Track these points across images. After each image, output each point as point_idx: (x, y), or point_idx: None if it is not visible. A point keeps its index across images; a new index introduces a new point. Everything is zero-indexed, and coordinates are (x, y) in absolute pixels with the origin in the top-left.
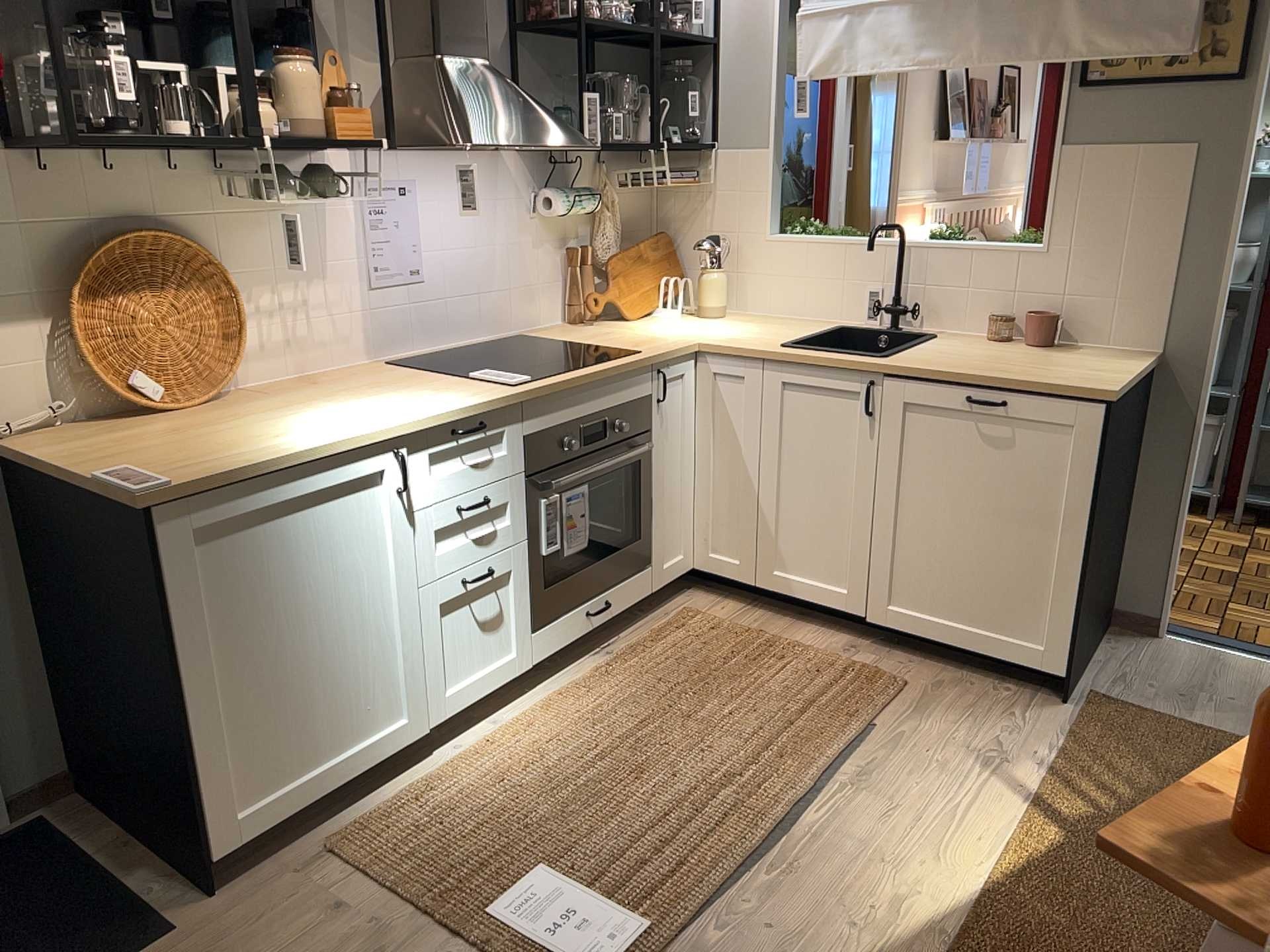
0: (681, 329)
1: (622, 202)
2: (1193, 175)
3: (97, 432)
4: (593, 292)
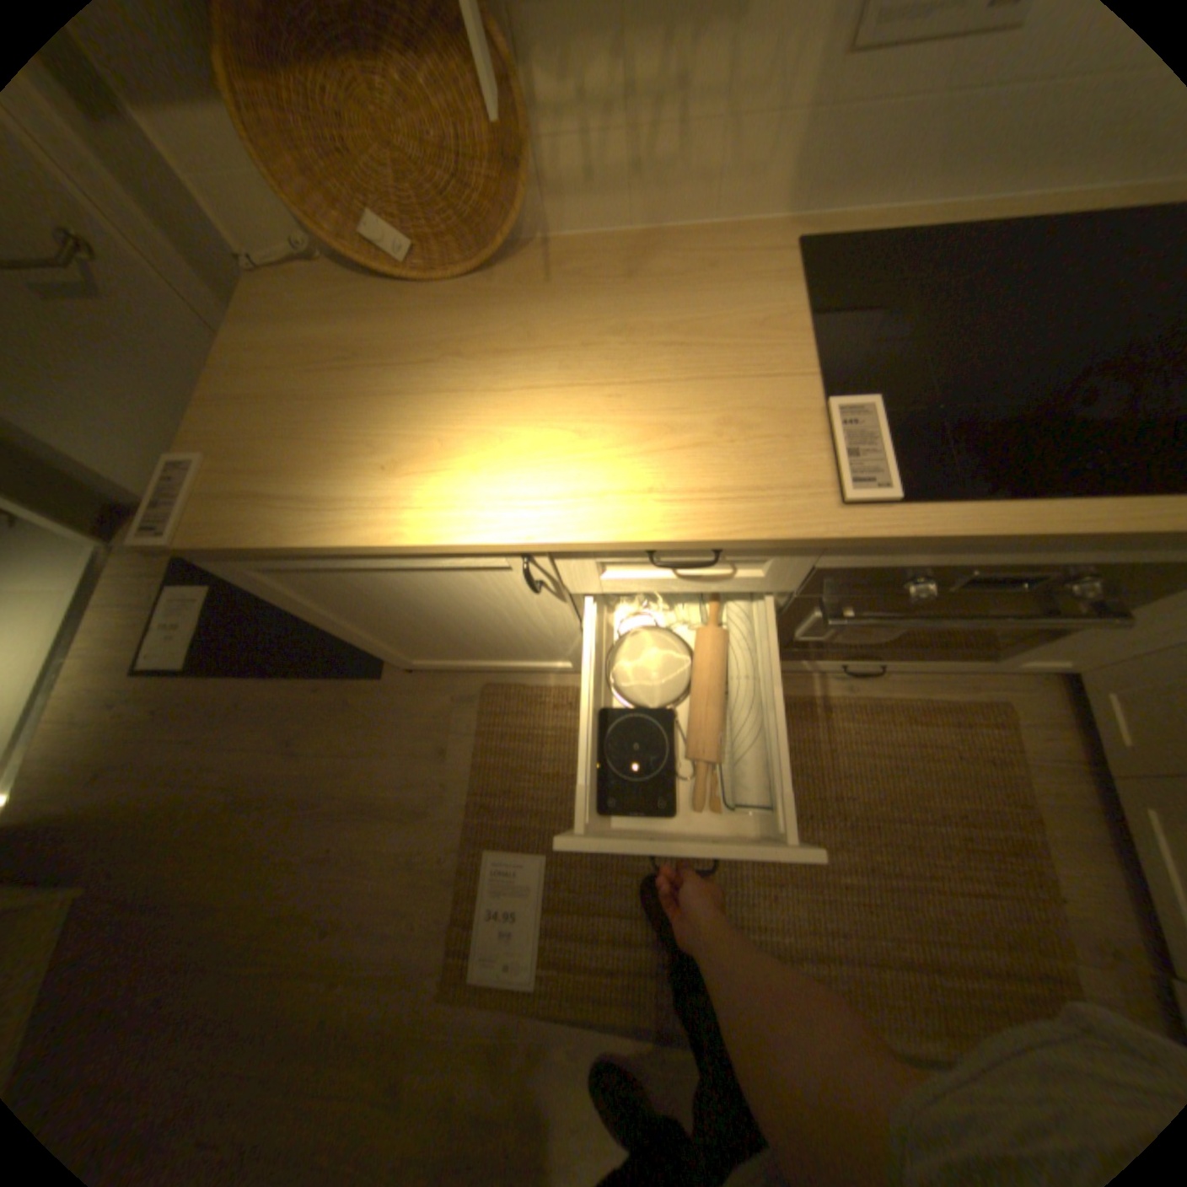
0: None
1: None
2: None
3: (312, 298)
4: None
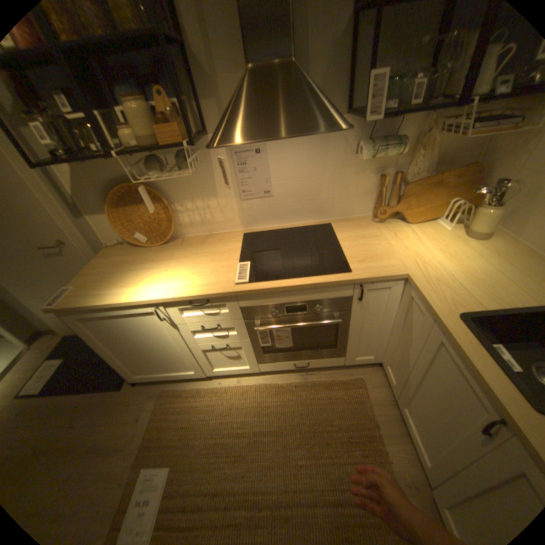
0: (423, 249)
1: (449, 138)
2: None
3: (119, 252)
4: (394, 201)
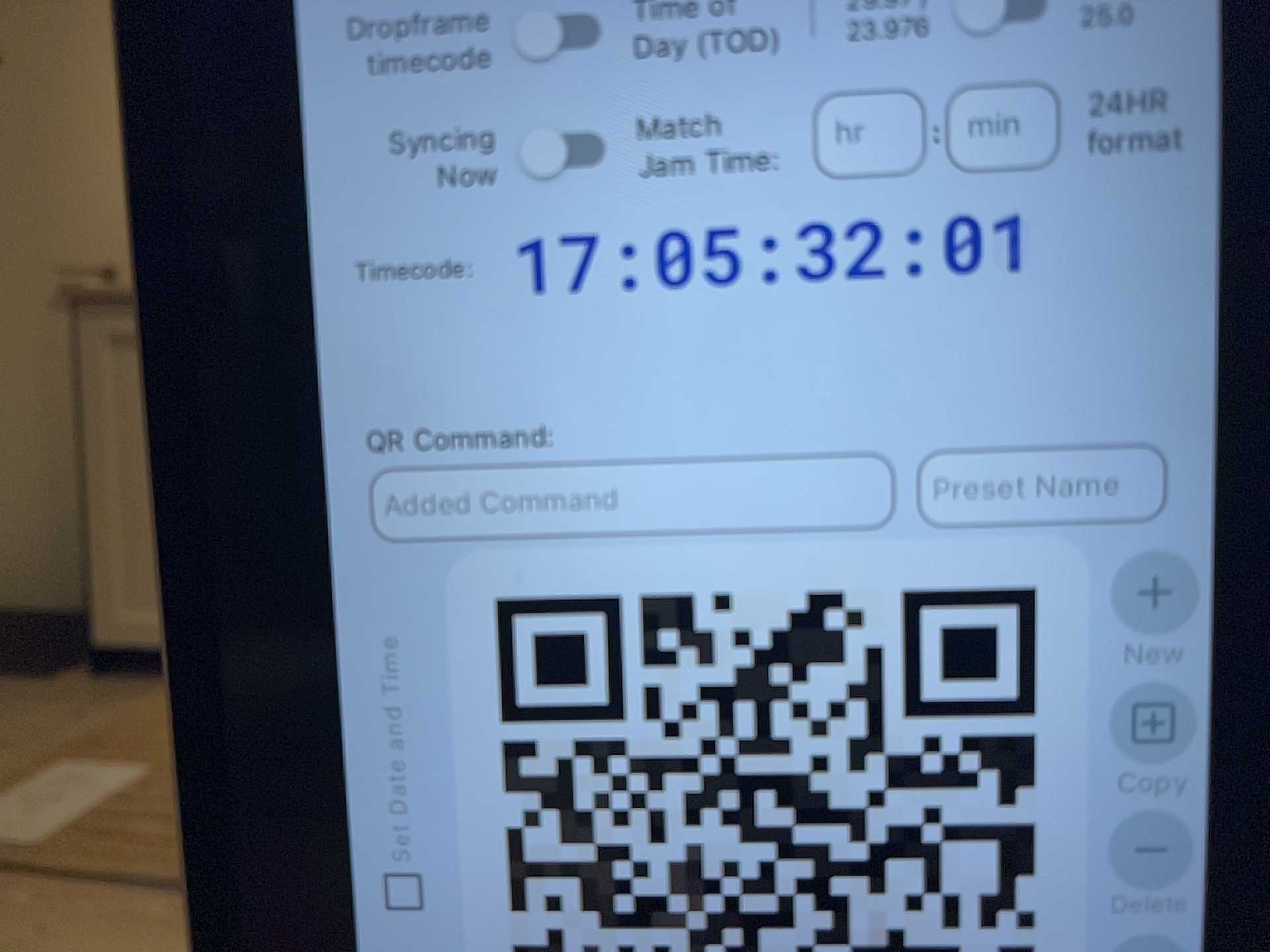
0: None
1: None
2: None
3: None
4: None
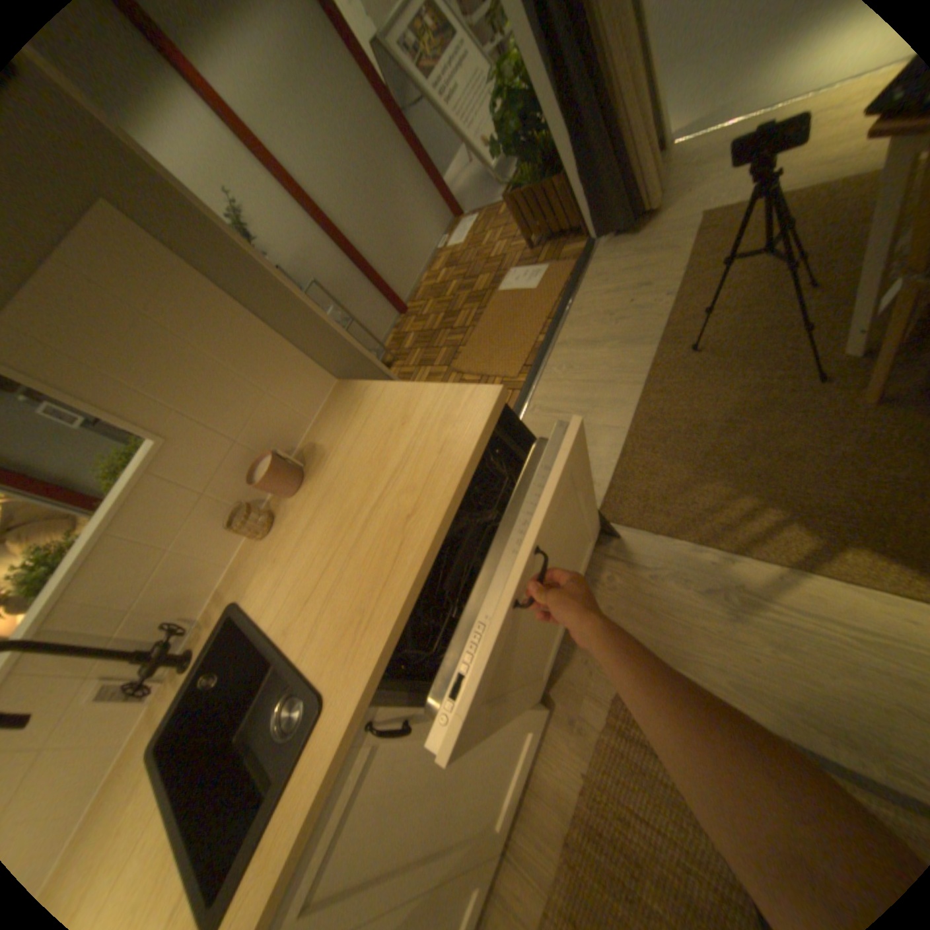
0: None
1: None
2: (151, 240)
3: None
4: None
